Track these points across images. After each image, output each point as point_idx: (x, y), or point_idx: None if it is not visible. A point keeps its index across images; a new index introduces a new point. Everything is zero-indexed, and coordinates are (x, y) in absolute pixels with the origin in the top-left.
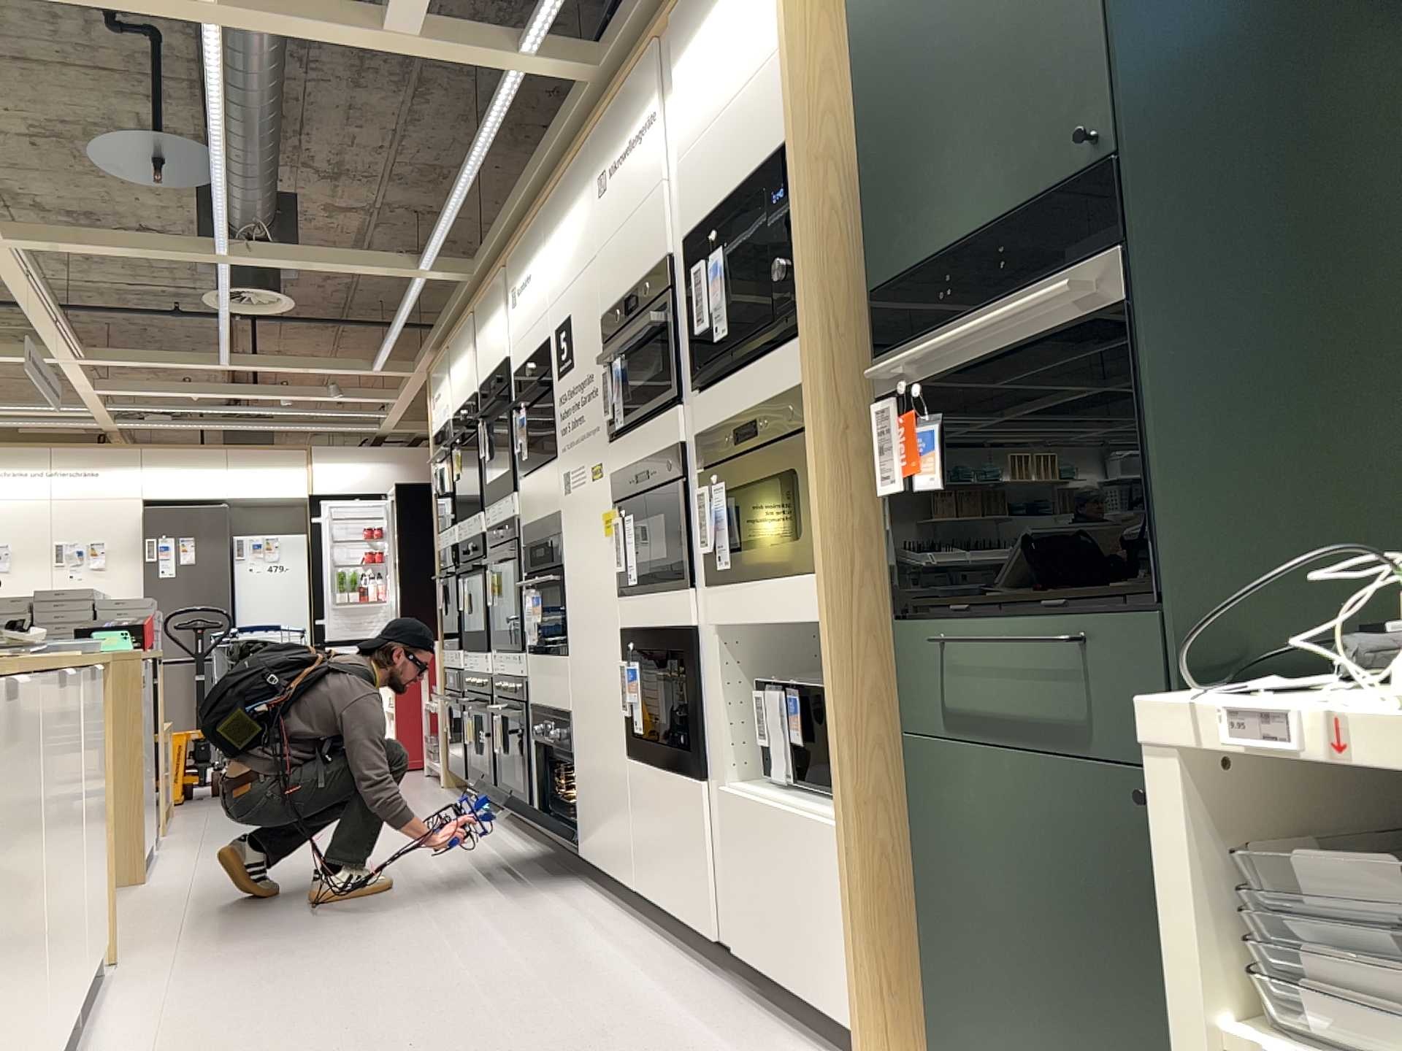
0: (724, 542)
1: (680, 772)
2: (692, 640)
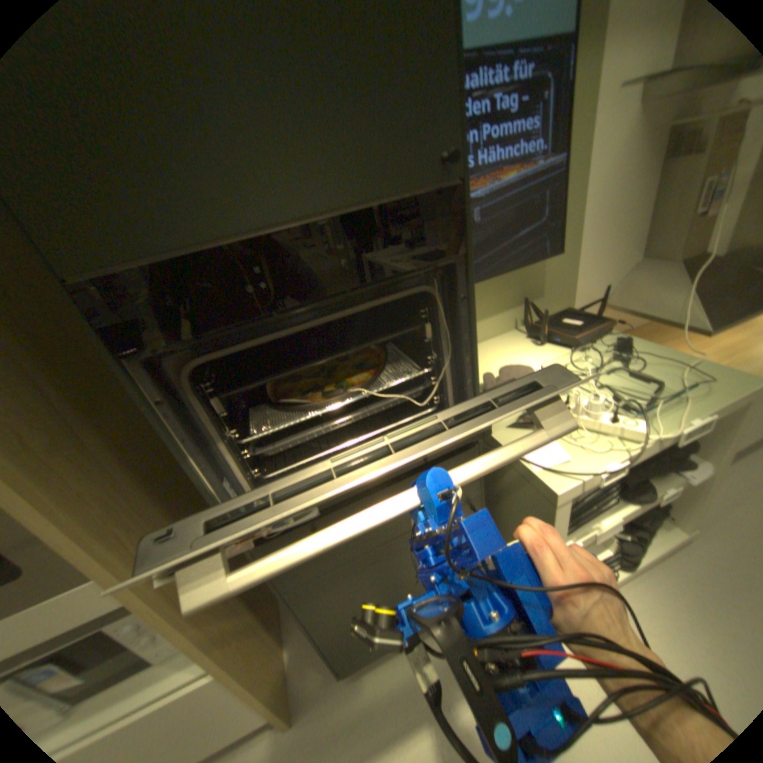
0: None
1: None
2: None
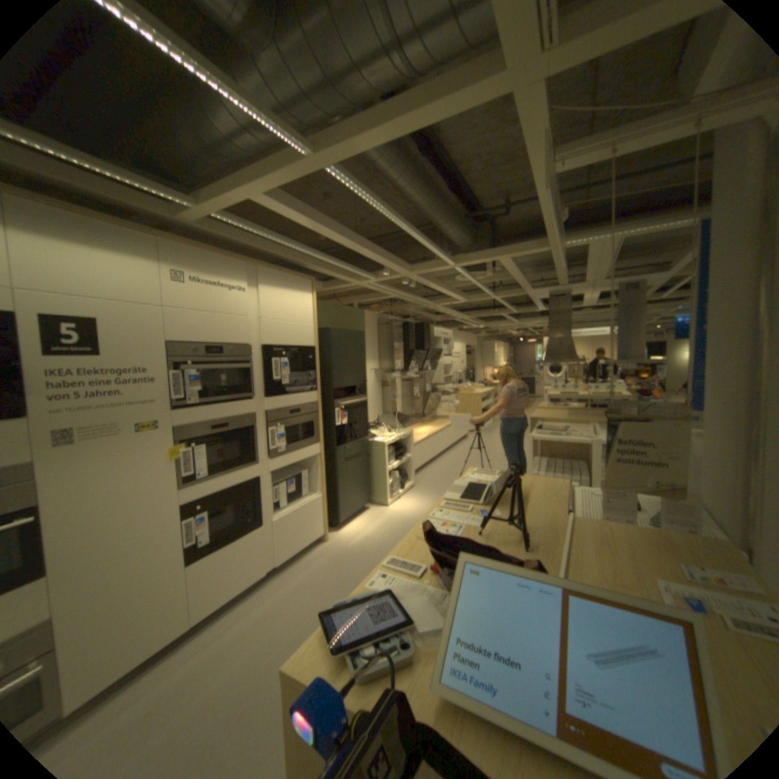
0: (286, 443)
1: (243, 535)
2: (257, 482)
